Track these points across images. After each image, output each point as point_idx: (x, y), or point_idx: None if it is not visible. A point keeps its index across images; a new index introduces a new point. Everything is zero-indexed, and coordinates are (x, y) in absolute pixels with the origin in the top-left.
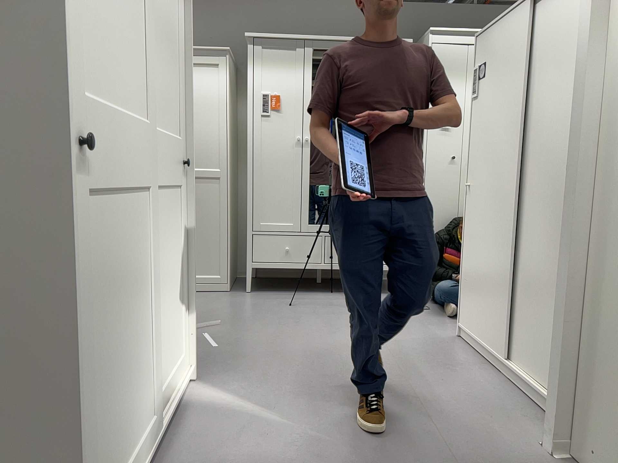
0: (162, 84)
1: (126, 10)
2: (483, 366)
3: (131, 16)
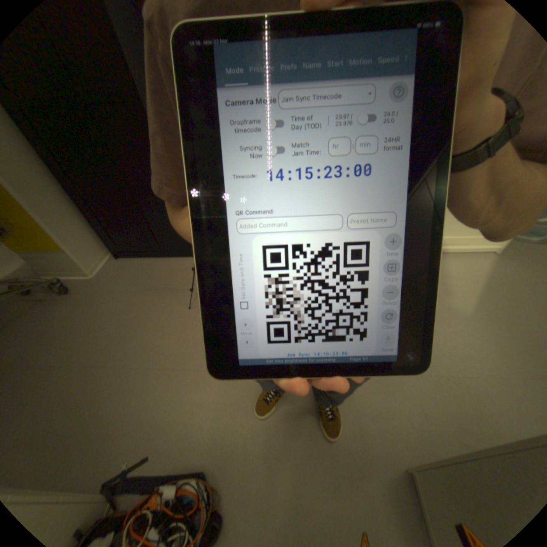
0: None
1: None
2: None
3: None
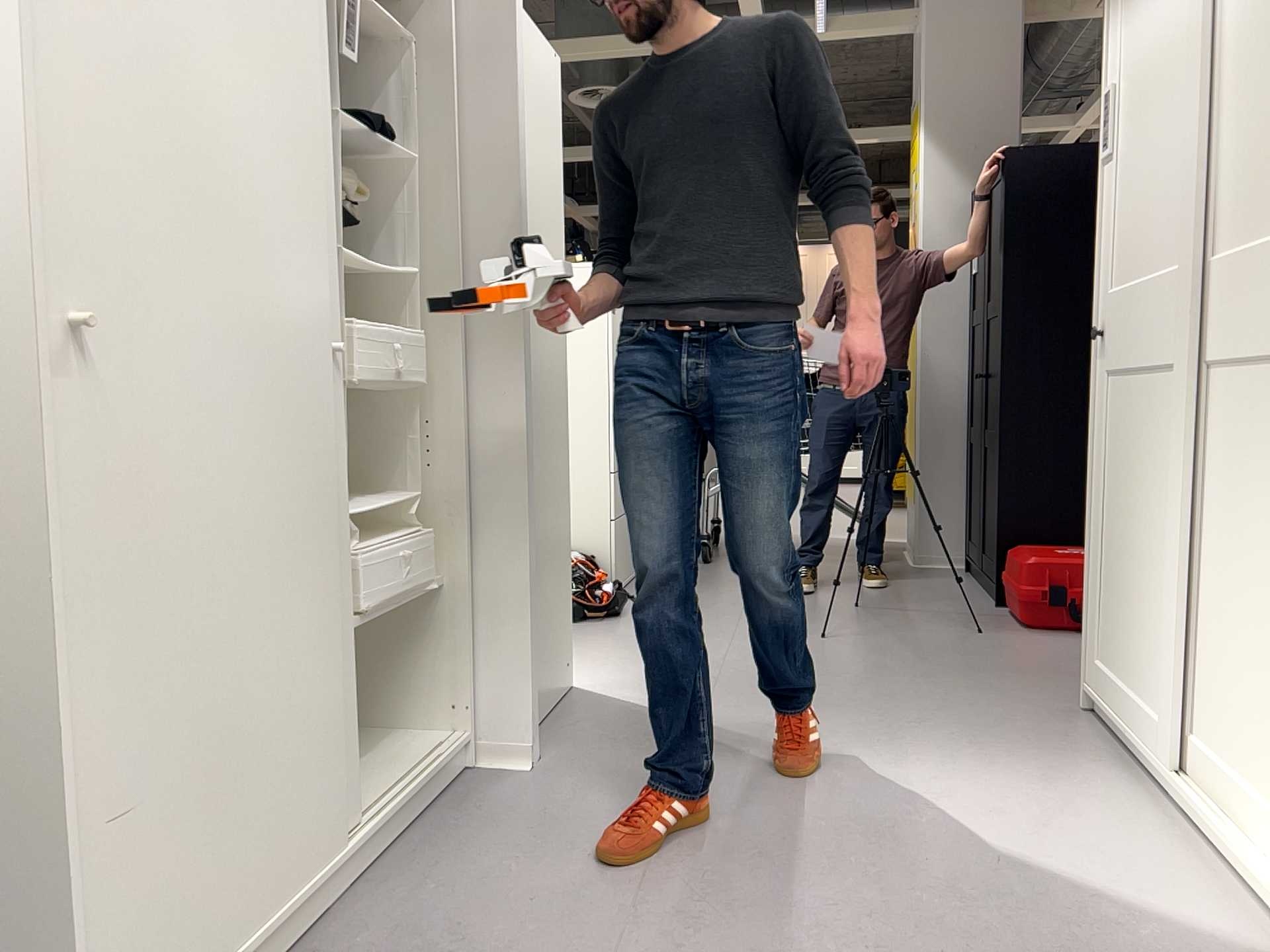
0: (1268, 134)
1: (1158, 144)
2: (324, 947)
3: (1166, 139)
